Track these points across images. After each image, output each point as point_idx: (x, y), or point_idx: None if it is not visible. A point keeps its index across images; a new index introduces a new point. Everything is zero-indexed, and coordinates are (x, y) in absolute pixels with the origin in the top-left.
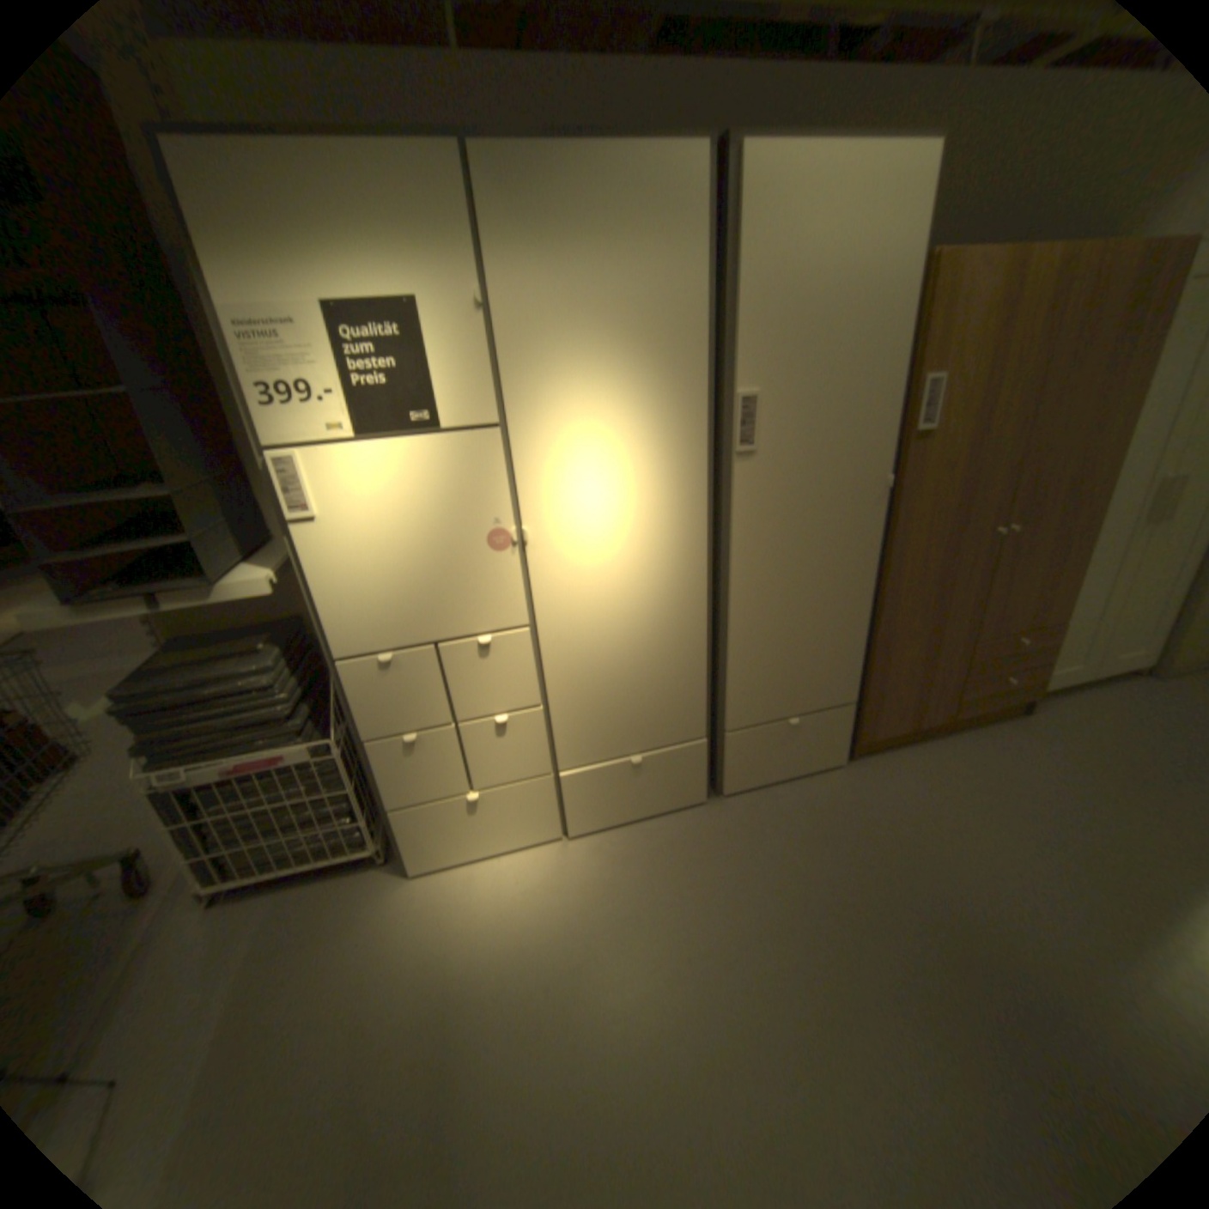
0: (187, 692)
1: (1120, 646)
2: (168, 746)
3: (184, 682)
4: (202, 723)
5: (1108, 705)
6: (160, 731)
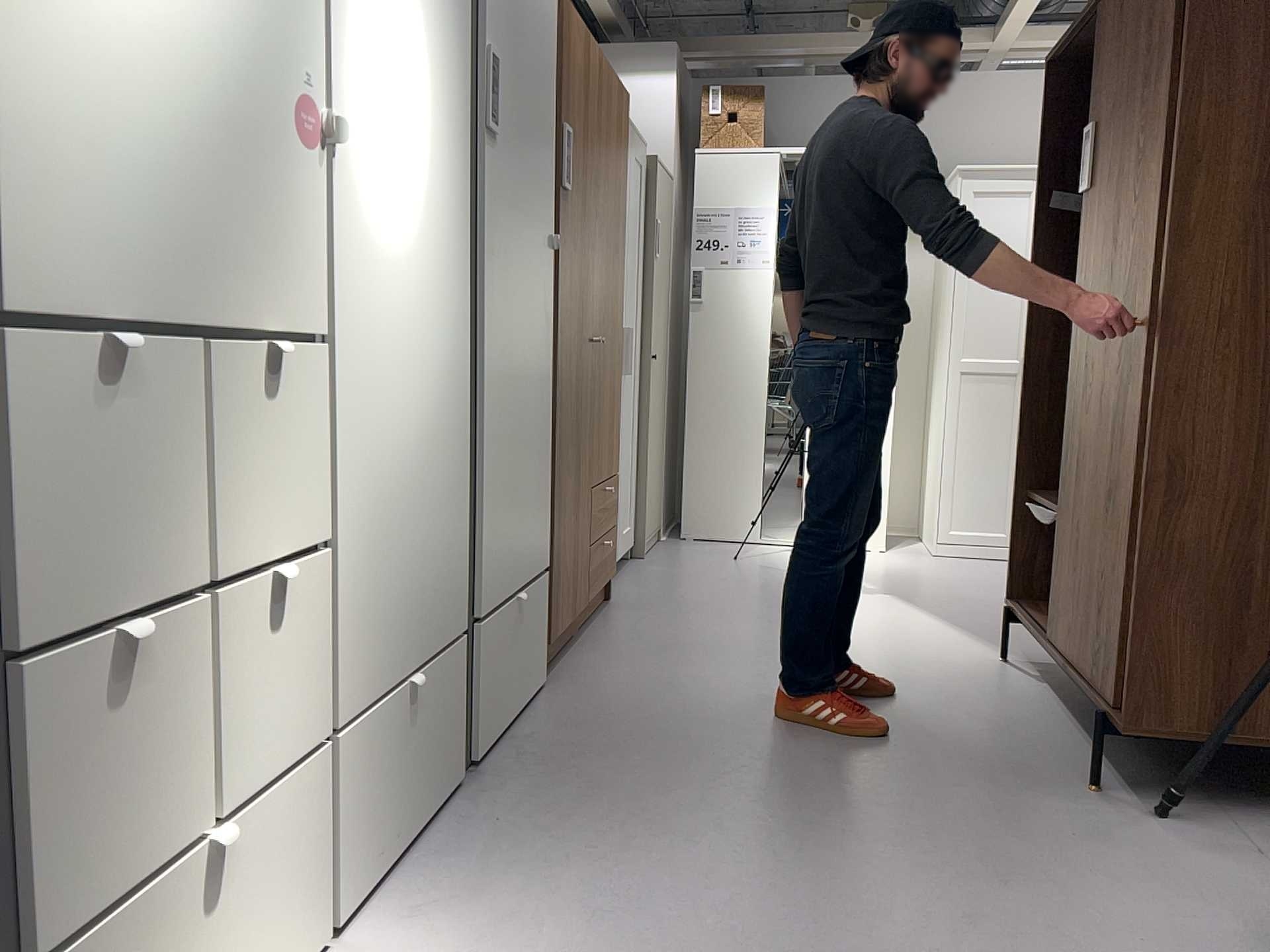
0: None
1: (622, 516)
2: None
3: None
4: None
5: (637, 581)
6: None
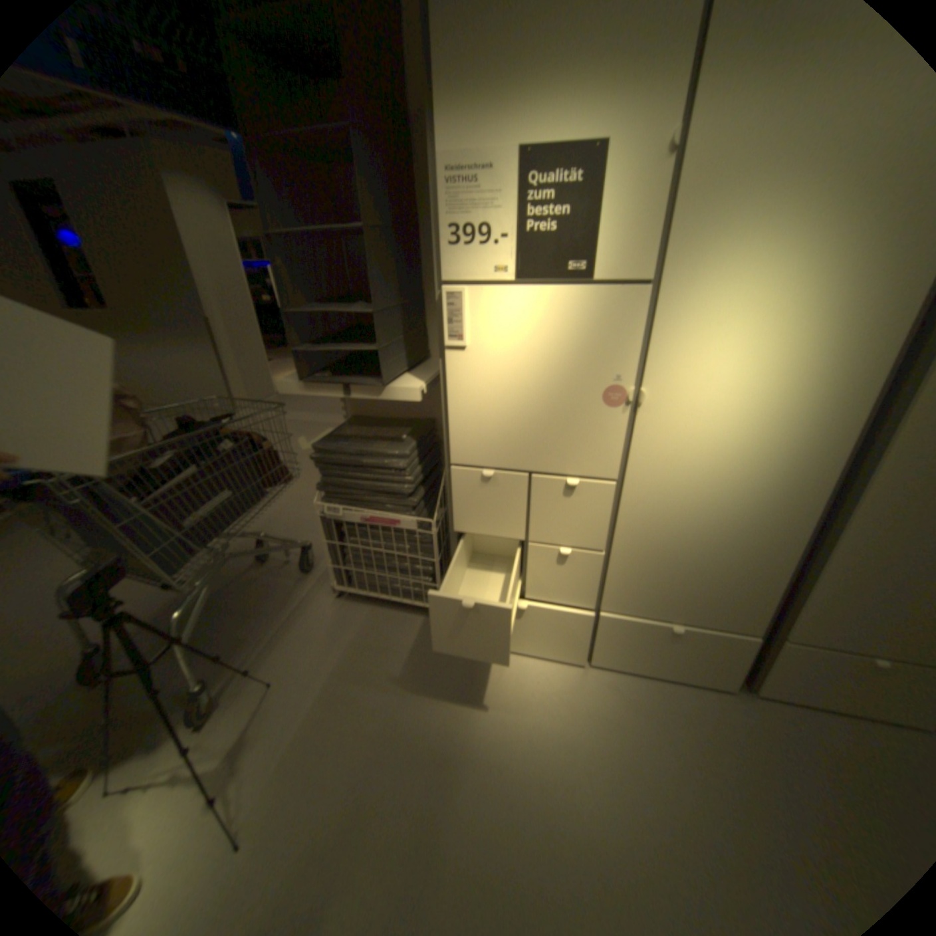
0: (353, 457)
1: None
2: (336, 490)
3: (353, 450)
4: (357, 481)
5: None
6: (333, 478)
